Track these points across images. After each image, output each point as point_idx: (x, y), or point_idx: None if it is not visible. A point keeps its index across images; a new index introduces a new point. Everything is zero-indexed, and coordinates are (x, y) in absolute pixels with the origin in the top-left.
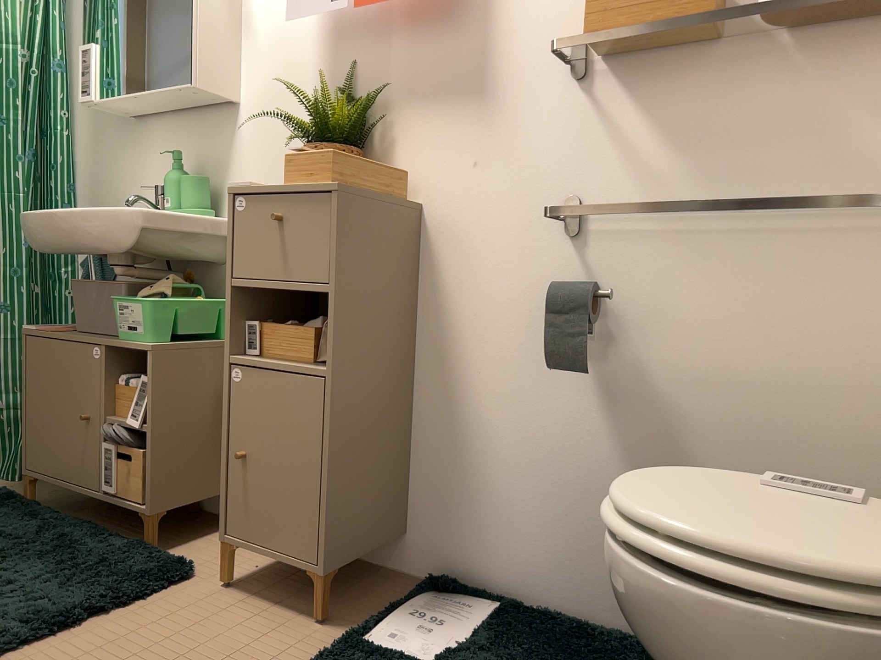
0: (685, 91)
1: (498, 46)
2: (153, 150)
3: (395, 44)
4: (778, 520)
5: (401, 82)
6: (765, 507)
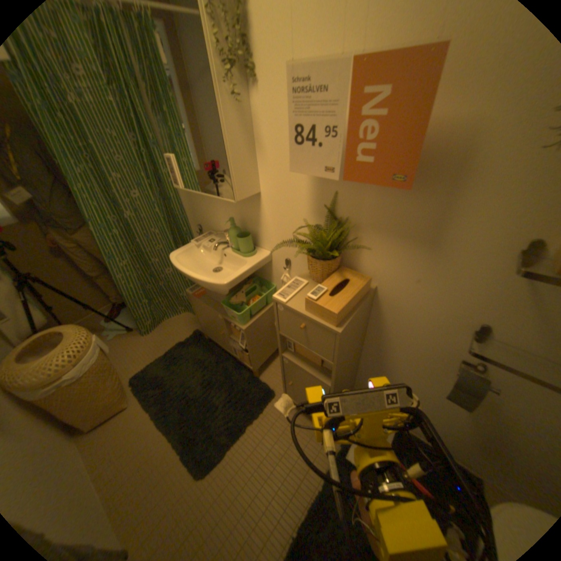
0: None
1: (460, 215)
2: (212, 198)
3: (368, 185)
4: None
5: (371, 214)
6: None
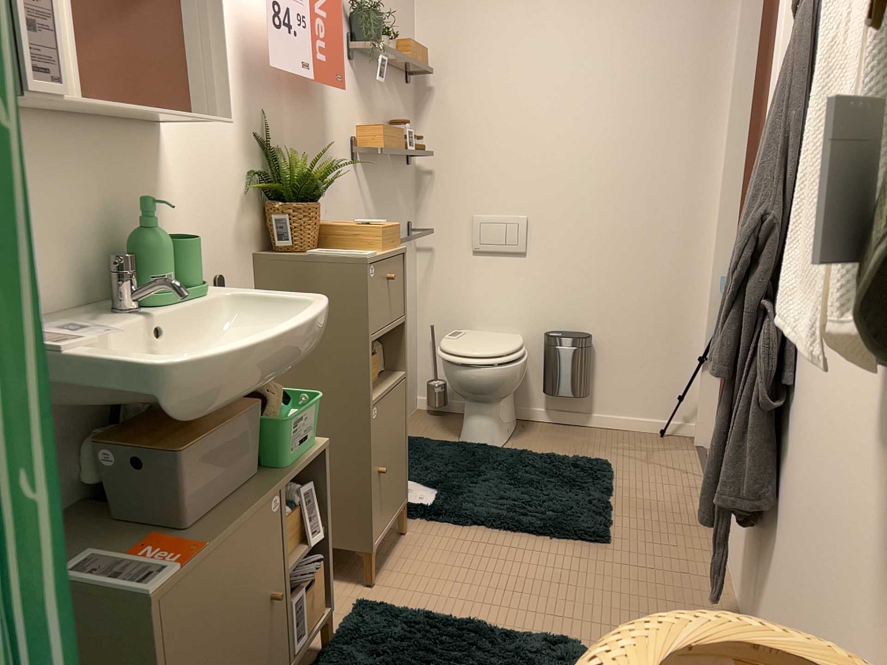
0: (377, 176)
1: (330, 128)
2: None
3: (285, 102)
4: (498, 341)
5: (292, 139)
6: (487, 341)
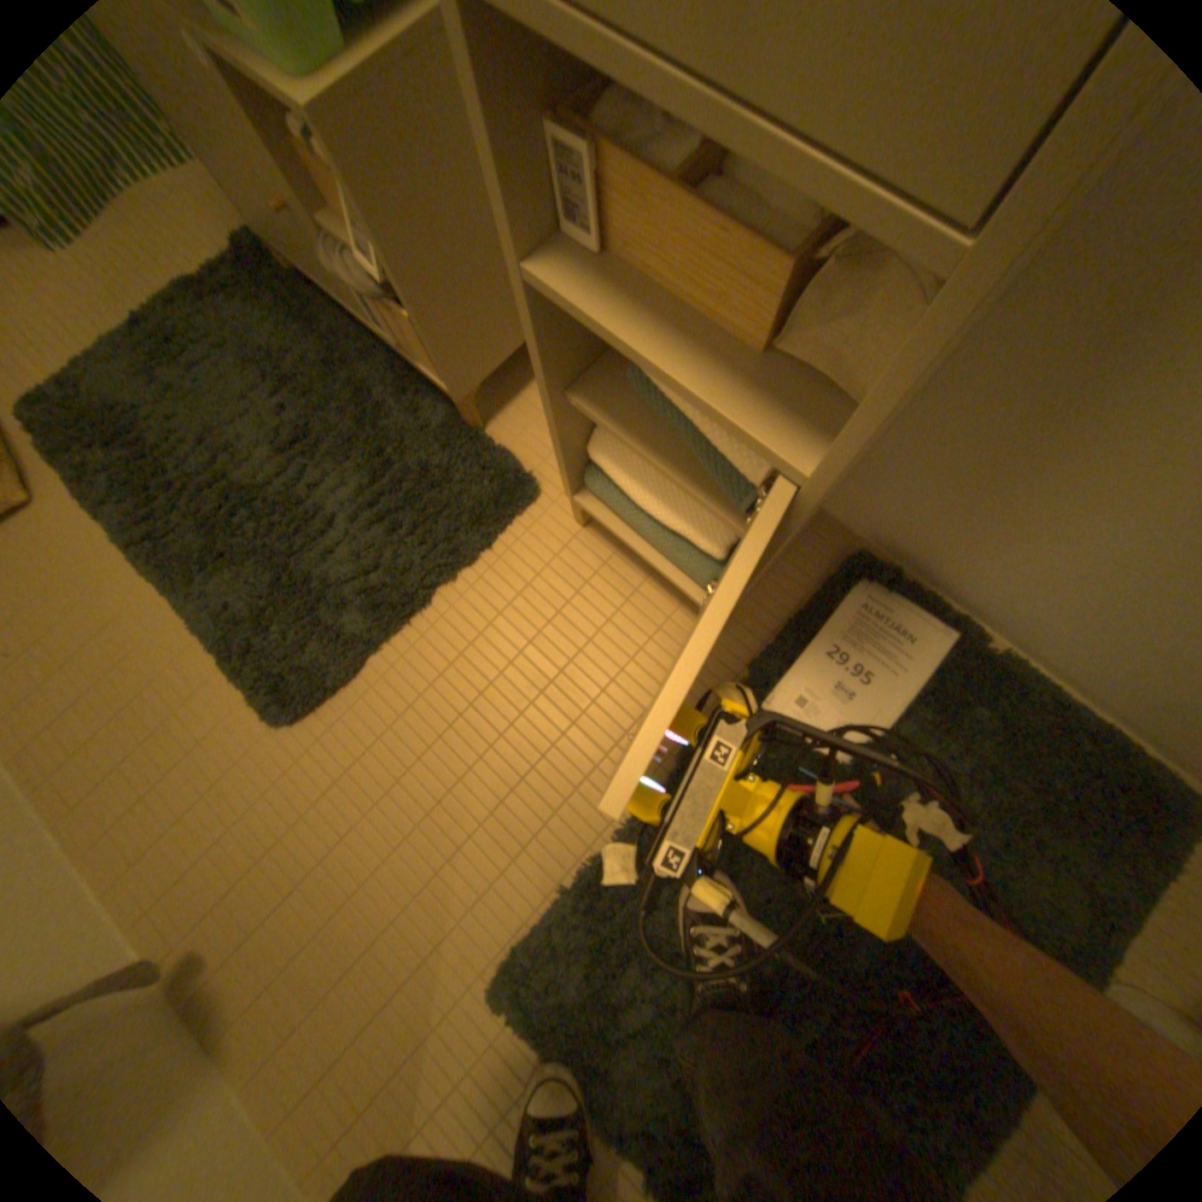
0: None
1: None
2: None
3: None
4: None
5: None
6: None
